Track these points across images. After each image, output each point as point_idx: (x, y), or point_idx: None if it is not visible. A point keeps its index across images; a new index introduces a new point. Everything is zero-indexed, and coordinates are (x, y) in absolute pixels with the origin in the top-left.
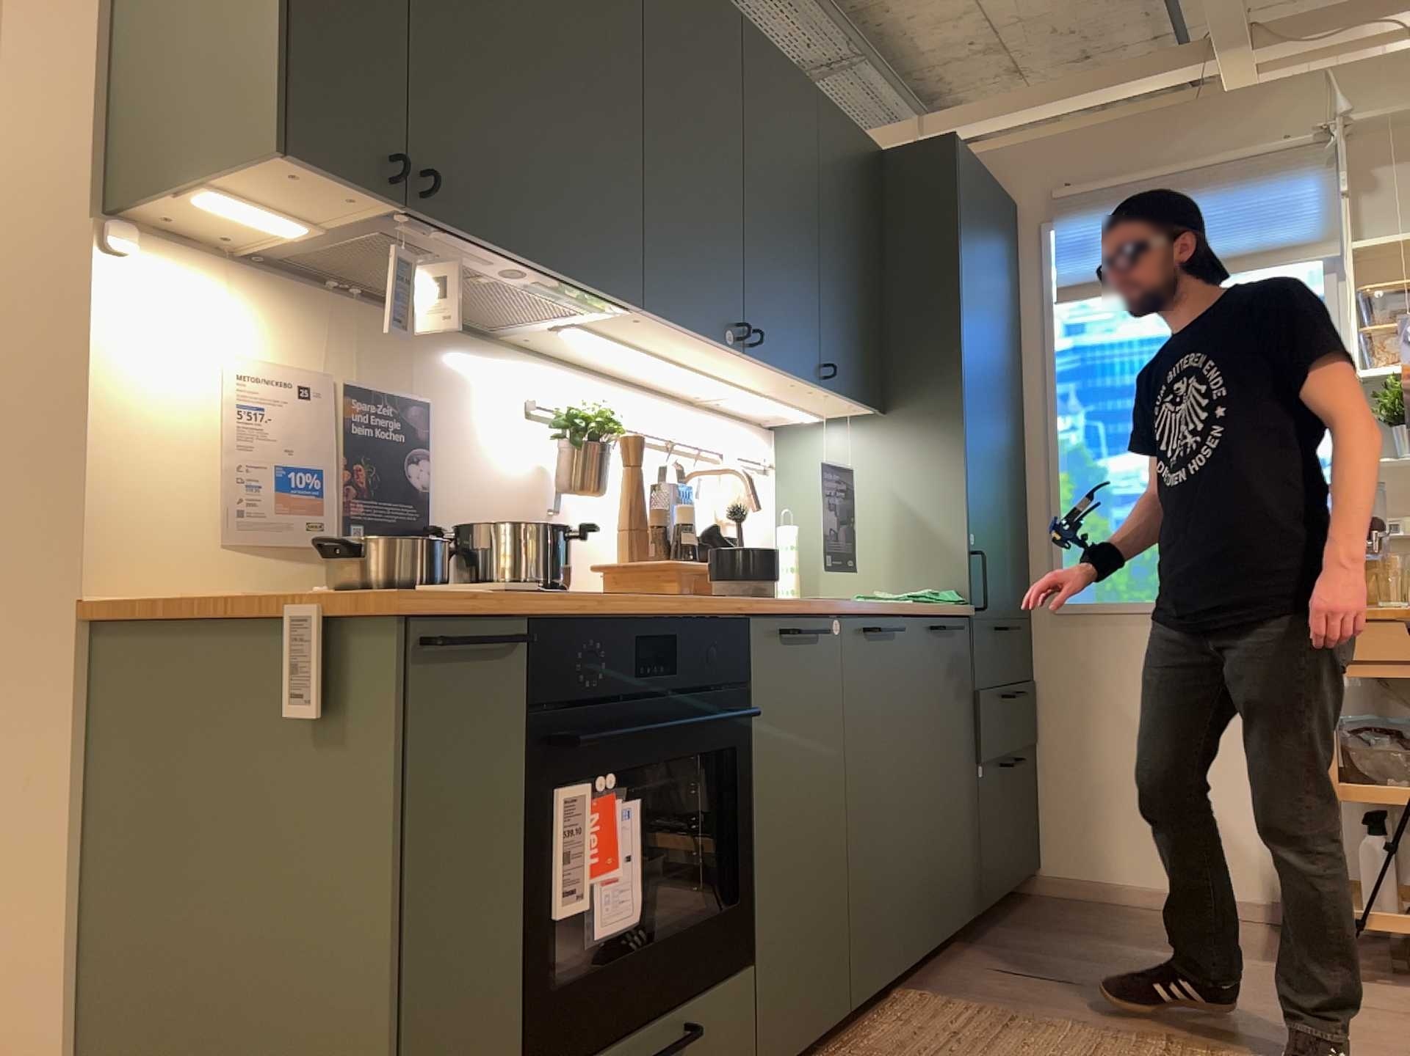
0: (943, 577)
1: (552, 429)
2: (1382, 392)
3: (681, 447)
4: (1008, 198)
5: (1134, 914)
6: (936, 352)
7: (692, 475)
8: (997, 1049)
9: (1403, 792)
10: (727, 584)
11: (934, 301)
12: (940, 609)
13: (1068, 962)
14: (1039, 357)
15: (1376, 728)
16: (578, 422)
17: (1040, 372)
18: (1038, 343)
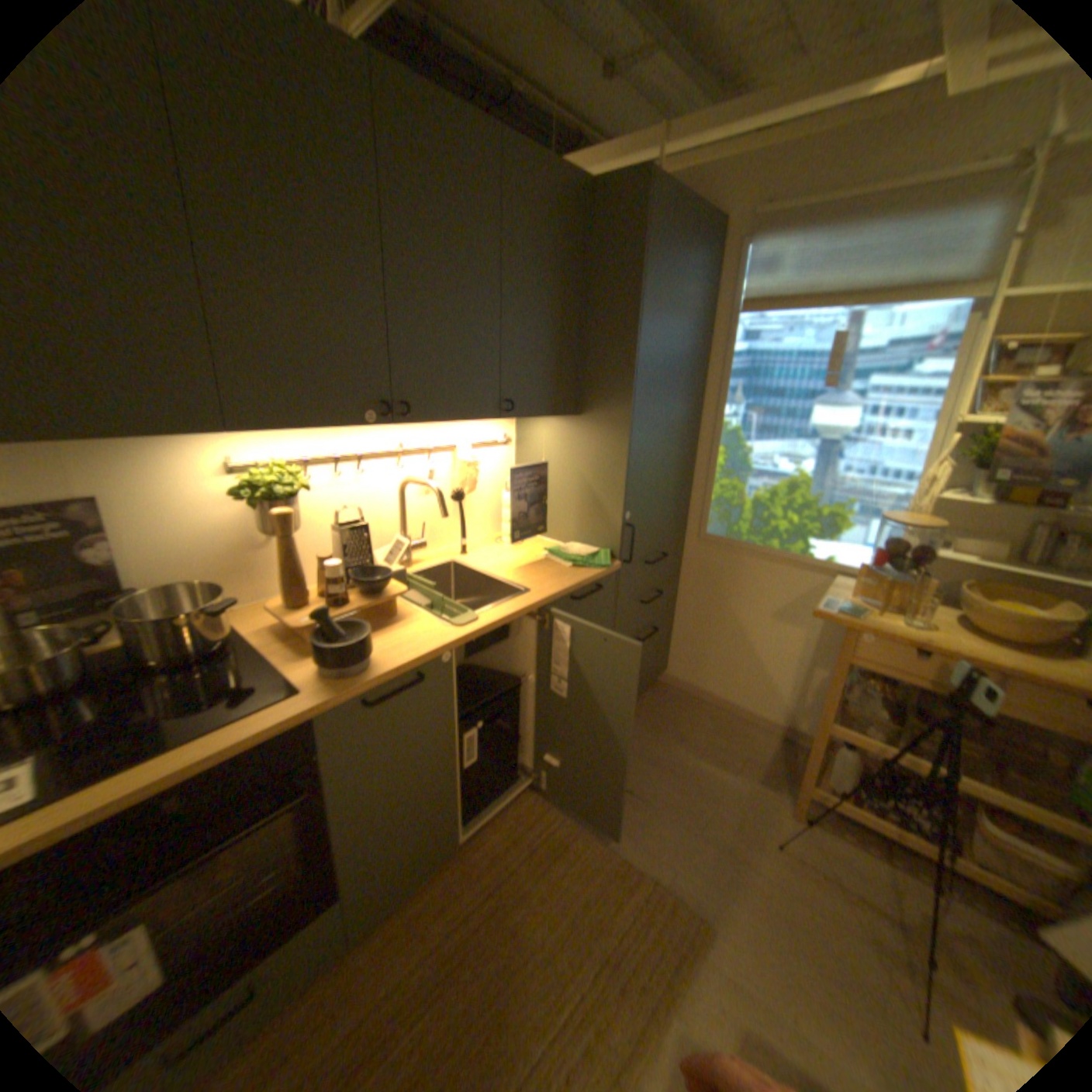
0: (603, 539)
1: (237, 494)
2: (983, 435)
3: (412, 451)
4: (723, 209)
5: (706, 715)
6: (615, 373)
7: (408, 482)
8: (547, 877)
9: (874, 746)
10: (315, 669)
11: (619, 329)
12: (584, 577)
13: (642, 767)
14: (721, 355)
15: (879, 677)
16: (246, 495)
17: (719, 367)
18: (723, 343)
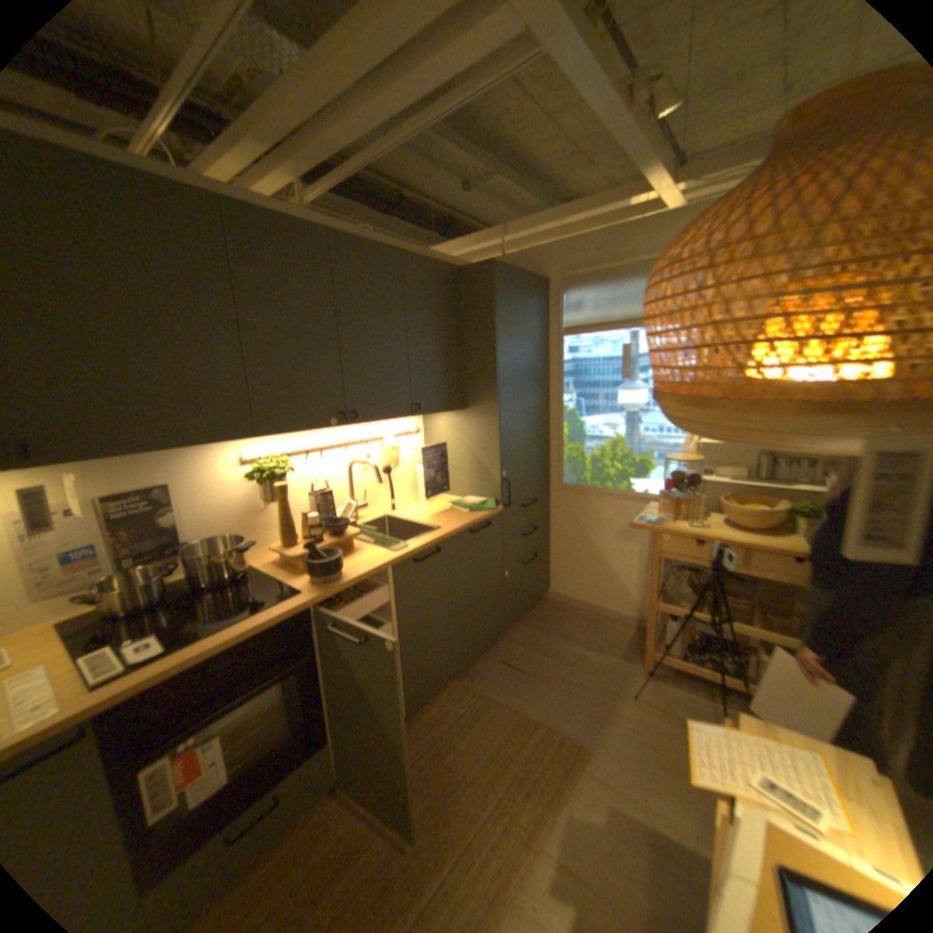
0: (489, 492)
1: (248, 478)
2: None
3: (354, 443)
4: (545, 274)
5: (581, 618)
6: (485, 382)
7: (353, 463)
8: (470, 734)
9: (685, 614)
10: (308, 580)
11: (484, 355)
12: (477, 518)
13: (535, 658)
14: (556, 363)
15: (687, 568)
16: (255, 477)
17: (556, 371)
18: (556, 355)
